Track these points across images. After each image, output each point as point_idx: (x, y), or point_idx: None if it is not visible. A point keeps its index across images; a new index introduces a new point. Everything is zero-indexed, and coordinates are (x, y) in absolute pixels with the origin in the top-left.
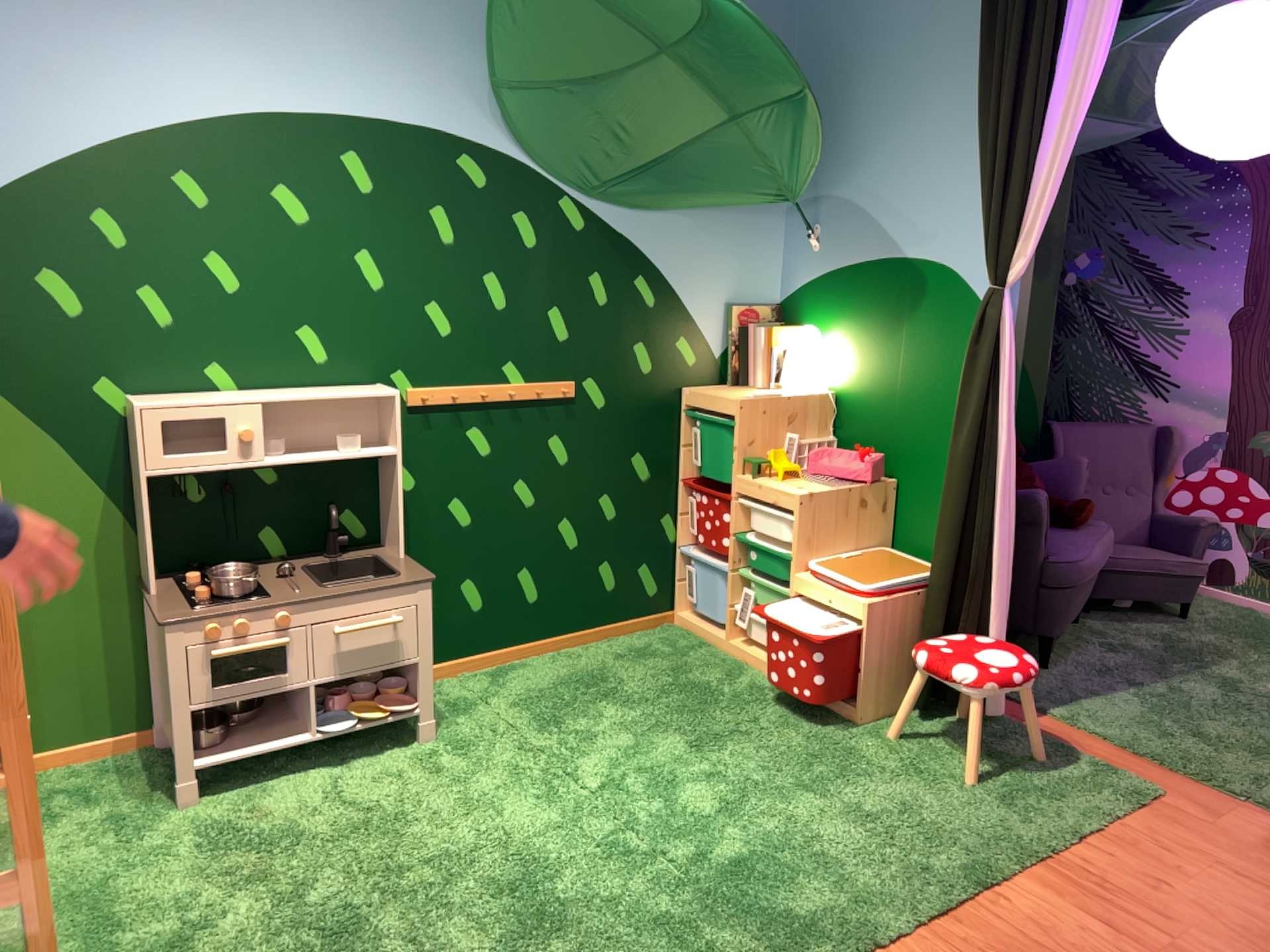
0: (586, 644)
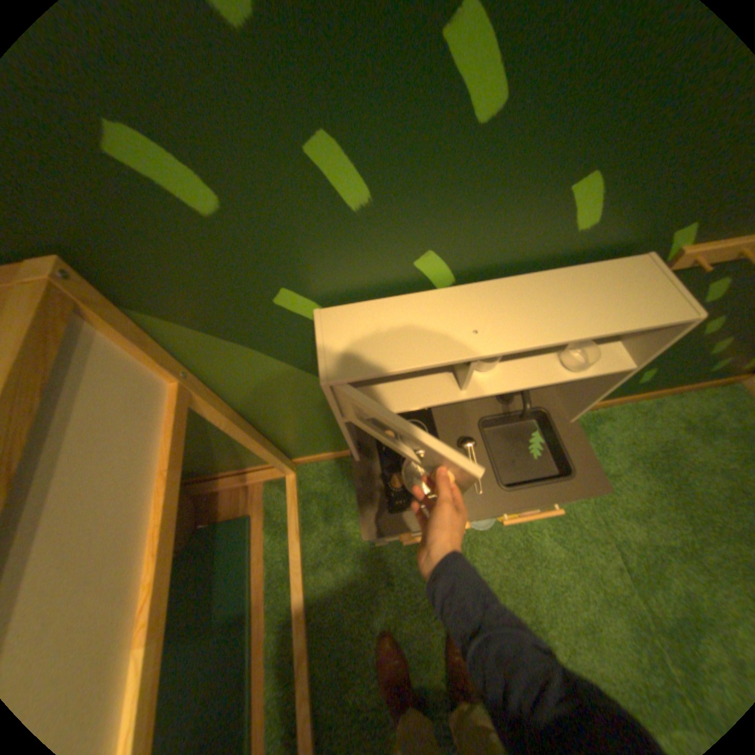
0: (661, 398)
